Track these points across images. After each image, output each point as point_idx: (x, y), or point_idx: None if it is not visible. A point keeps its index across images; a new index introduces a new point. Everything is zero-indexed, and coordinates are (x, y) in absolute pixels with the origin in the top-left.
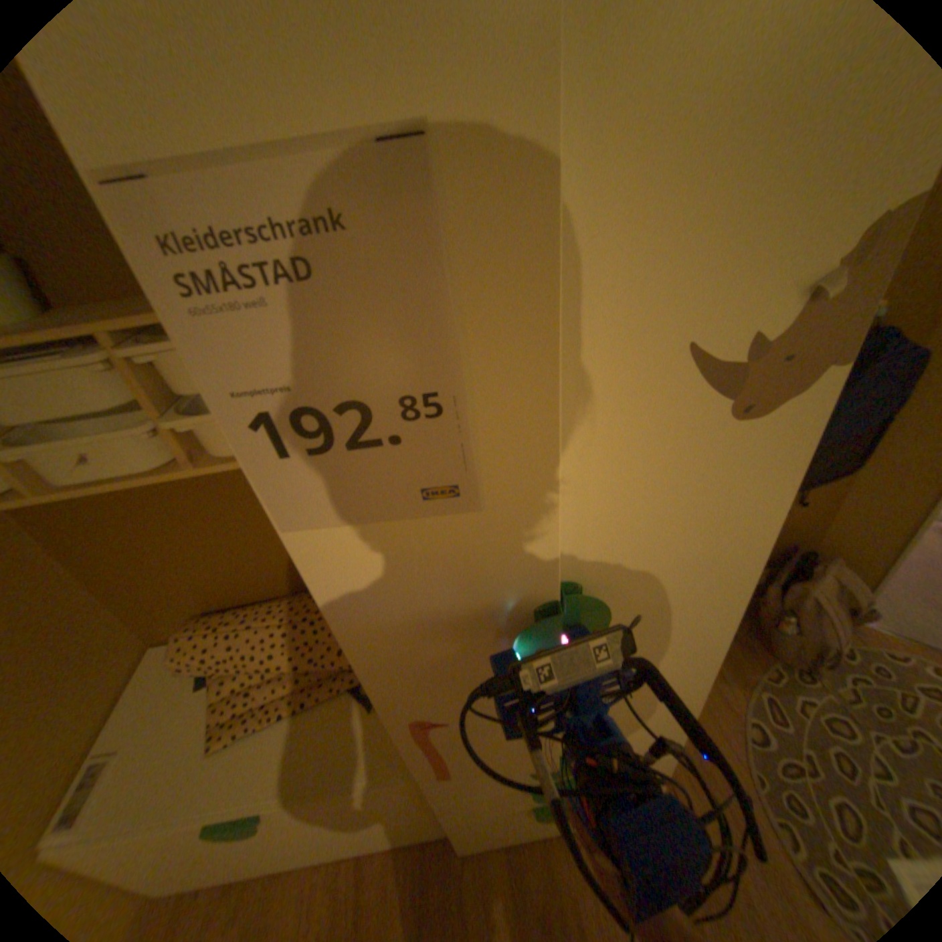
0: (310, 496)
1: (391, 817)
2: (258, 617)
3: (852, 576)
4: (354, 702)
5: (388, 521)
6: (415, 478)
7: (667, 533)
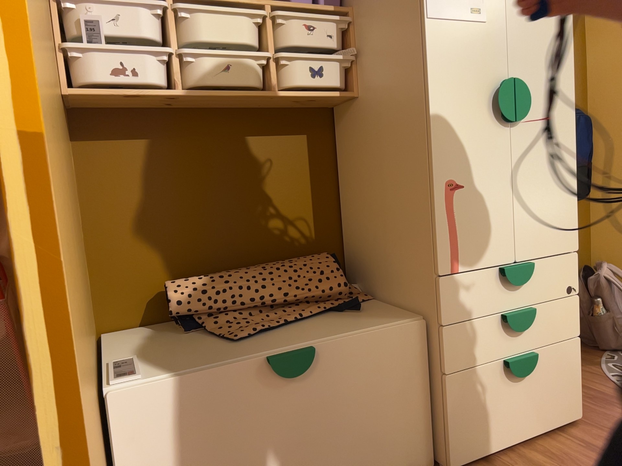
0: (439, 5)
1: (399, 392)
2: (241, 268)
3: (618, 286)
4: (343, 311)
5: (459, 25)
6: (469, 7)
7: (541, 64)
